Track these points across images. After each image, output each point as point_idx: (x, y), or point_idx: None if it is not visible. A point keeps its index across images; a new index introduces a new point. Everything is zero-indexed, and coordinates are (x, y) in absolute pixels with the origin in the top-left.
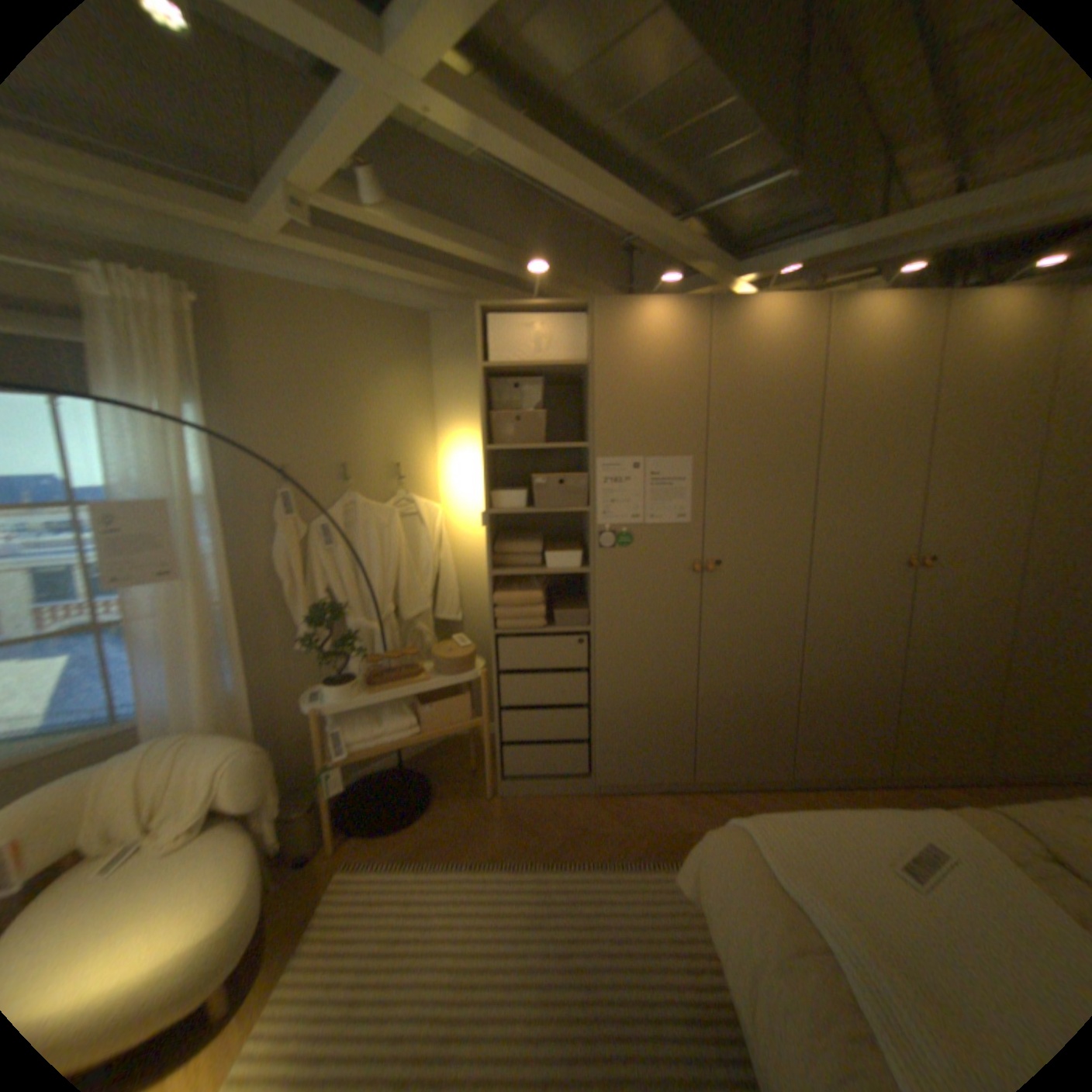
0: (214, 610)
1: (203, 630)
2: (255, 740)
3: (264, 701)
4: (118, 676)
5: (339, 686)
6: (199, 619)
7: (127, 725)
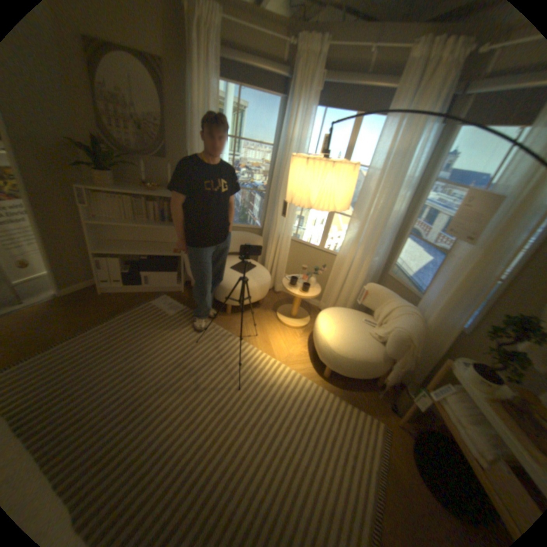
0: (488, 279)
1: (465, 280)
2: (444, 355)
3: (473, 351)
4: (436, 278)
5: (476, 371)
6: (468, 273)
7: (423, 299)
